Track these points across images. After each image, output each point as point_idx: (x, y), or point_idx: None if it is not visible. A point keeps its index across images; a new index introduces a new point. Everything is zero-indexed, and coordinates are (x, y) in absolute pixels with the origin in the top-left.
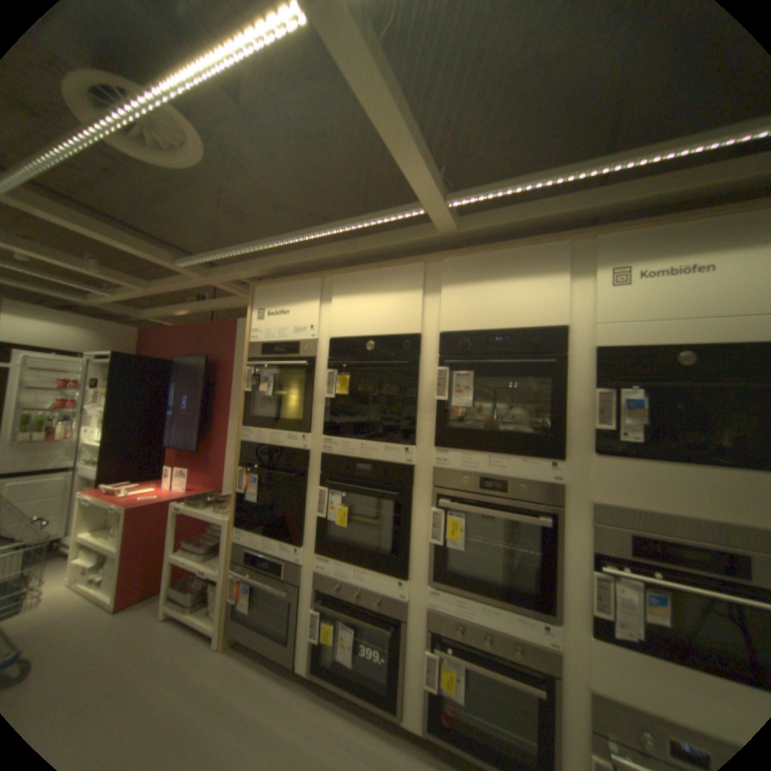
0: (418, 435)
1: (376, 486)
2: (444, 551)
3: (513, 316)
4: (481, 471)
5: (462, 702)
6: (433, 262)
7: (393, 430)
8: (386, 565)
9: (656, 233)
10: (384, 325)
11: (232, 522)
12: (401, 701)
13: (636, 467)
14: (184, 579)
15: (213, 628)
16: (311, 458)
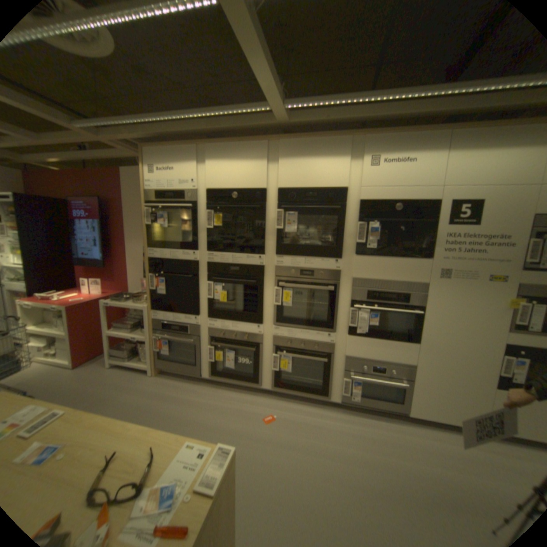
0: (266, 249)
1: (243, 279)
2: (281, 308)
3: (320, 180)
4: (301, 267)
5: (290, 372)
6: (274, 141)
7: (251, 247)
8: (250, 319)
9: (393, 138)
10: (243, 182)
11: (149, 307)
12: (260, 378)
13: (372, 260)
14: (116, 344)
15: (145, 366)
16: (200, 265)
